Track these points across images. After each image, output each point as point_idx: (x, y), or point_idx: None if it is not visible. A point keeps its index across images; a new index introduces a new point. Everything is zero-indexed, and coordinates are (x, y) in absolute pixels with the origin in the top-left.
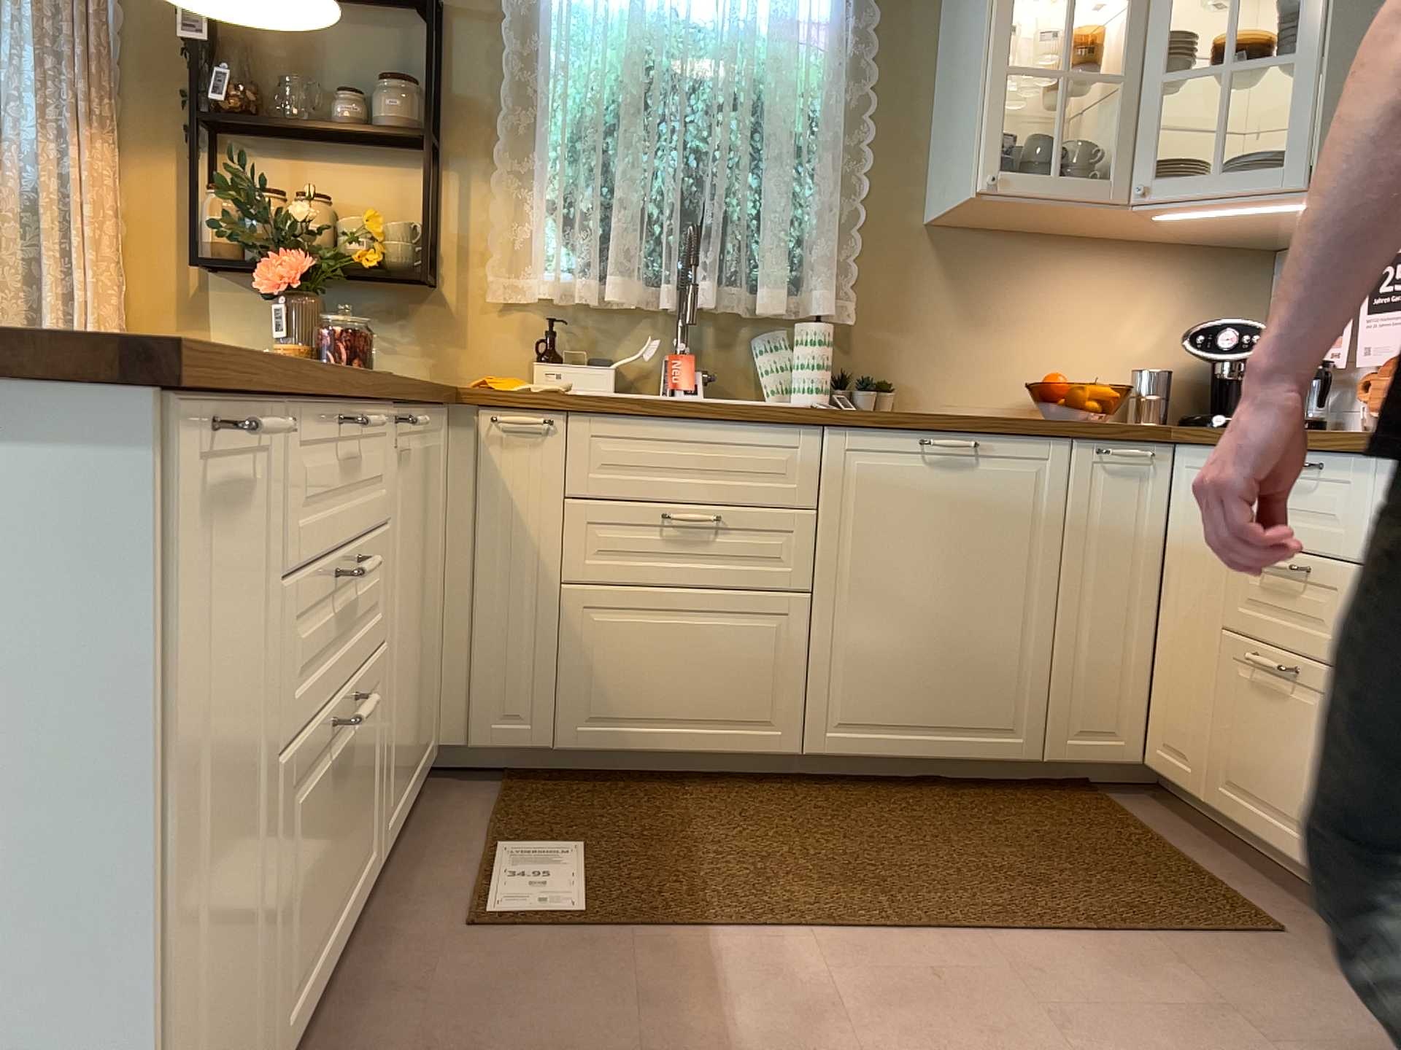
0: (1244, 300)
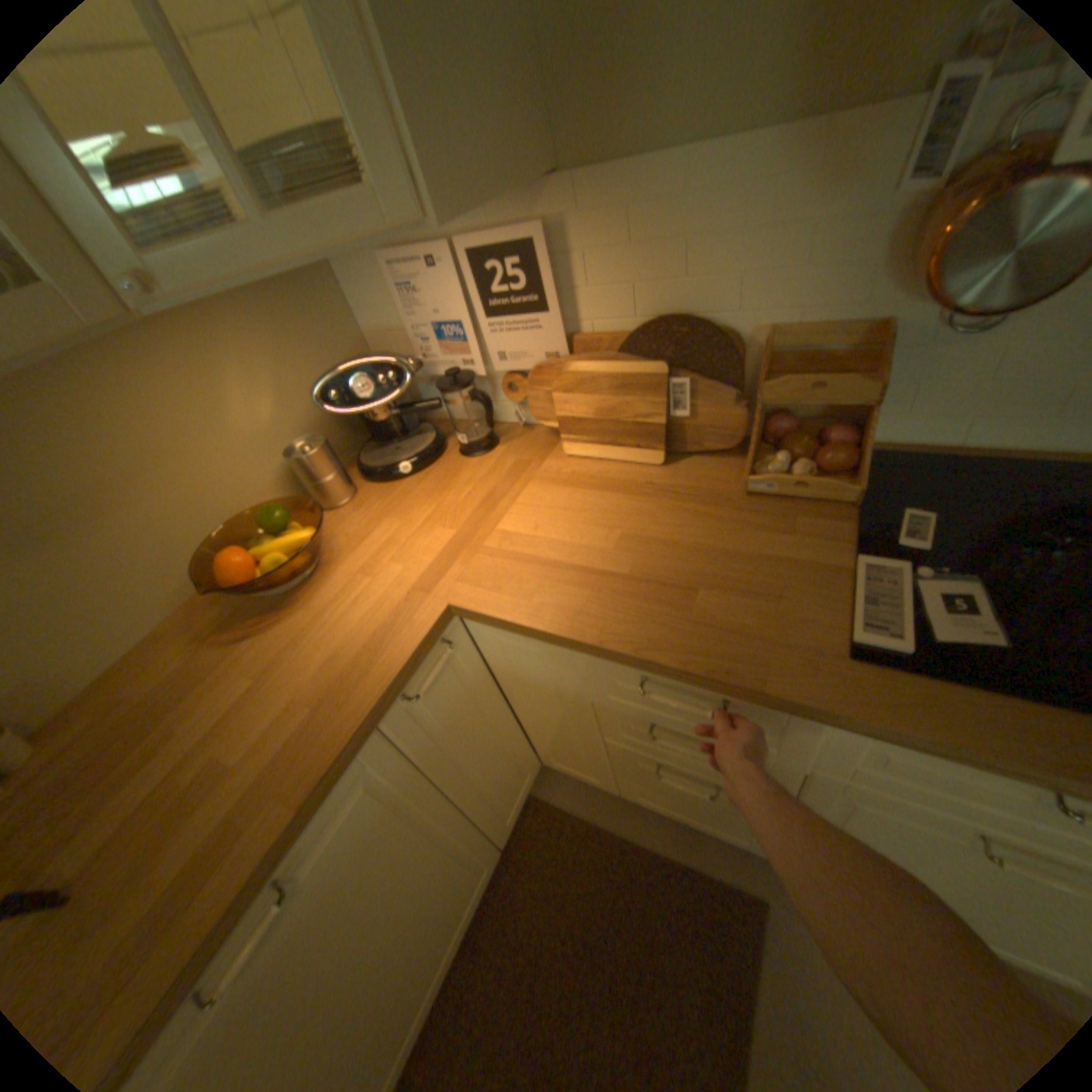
0: (317, 299)
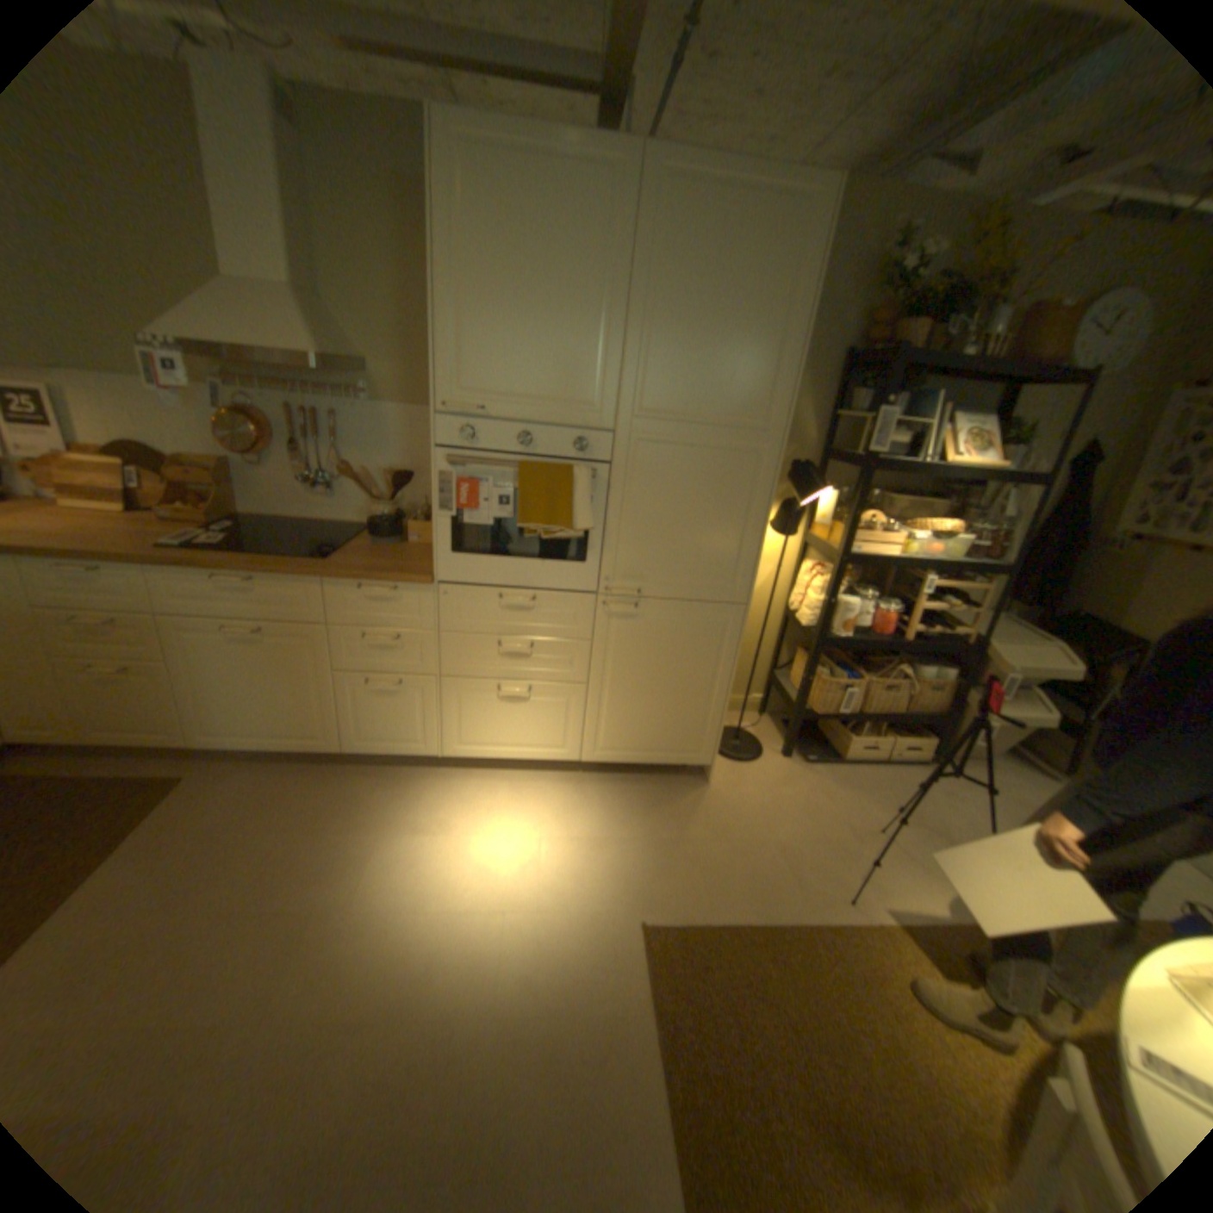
0: None
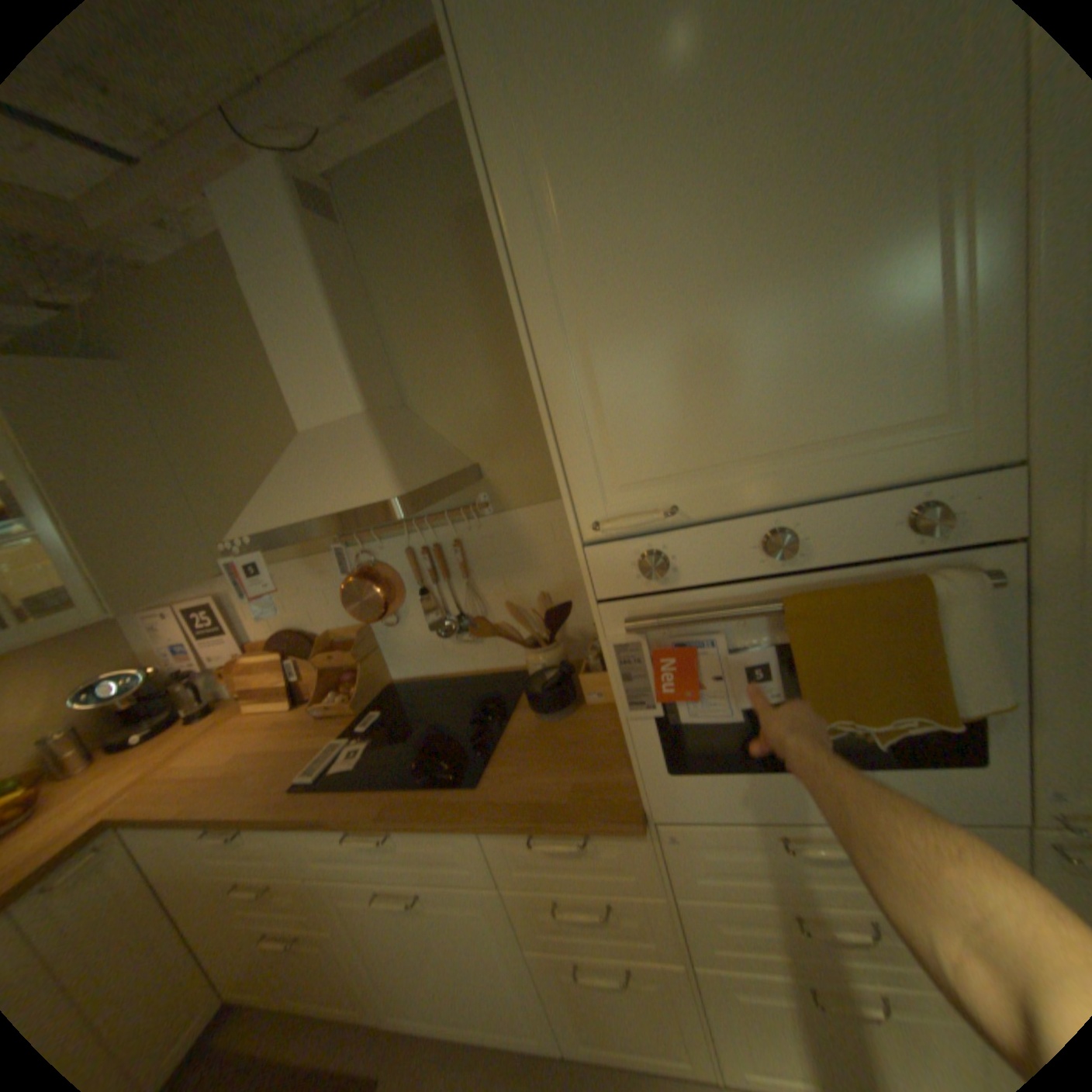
0: (100, 643)
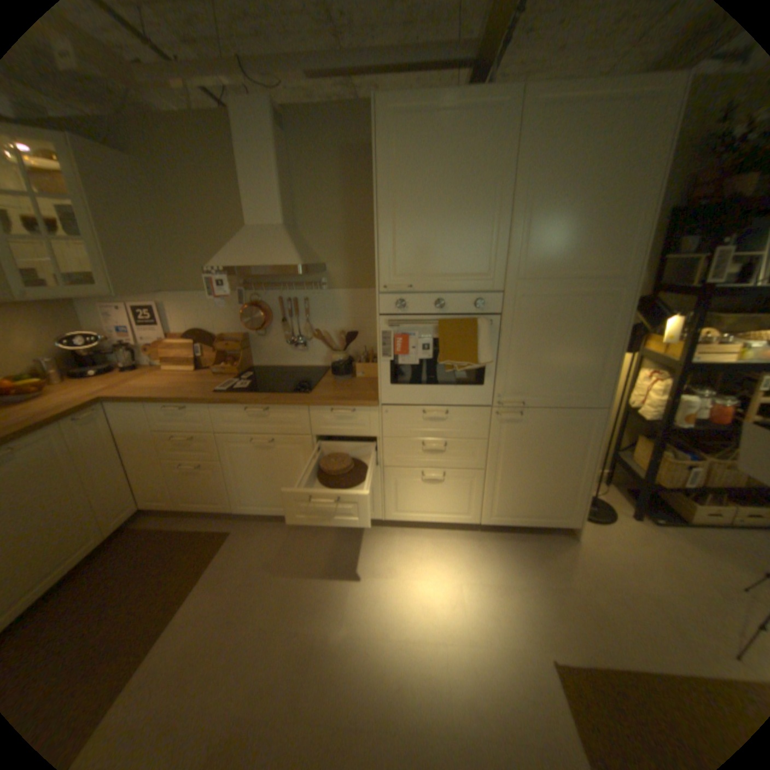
0: (66, 316)
